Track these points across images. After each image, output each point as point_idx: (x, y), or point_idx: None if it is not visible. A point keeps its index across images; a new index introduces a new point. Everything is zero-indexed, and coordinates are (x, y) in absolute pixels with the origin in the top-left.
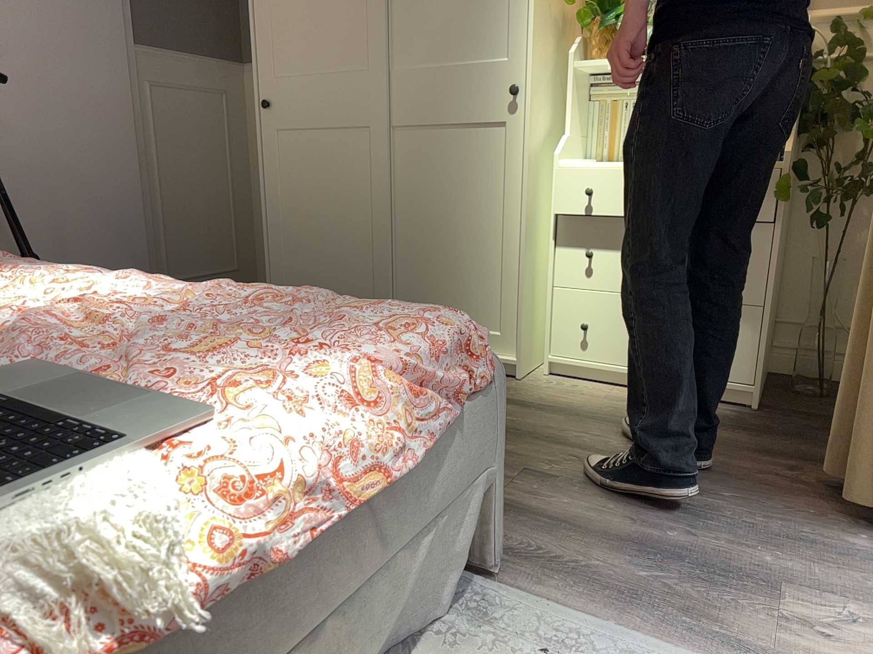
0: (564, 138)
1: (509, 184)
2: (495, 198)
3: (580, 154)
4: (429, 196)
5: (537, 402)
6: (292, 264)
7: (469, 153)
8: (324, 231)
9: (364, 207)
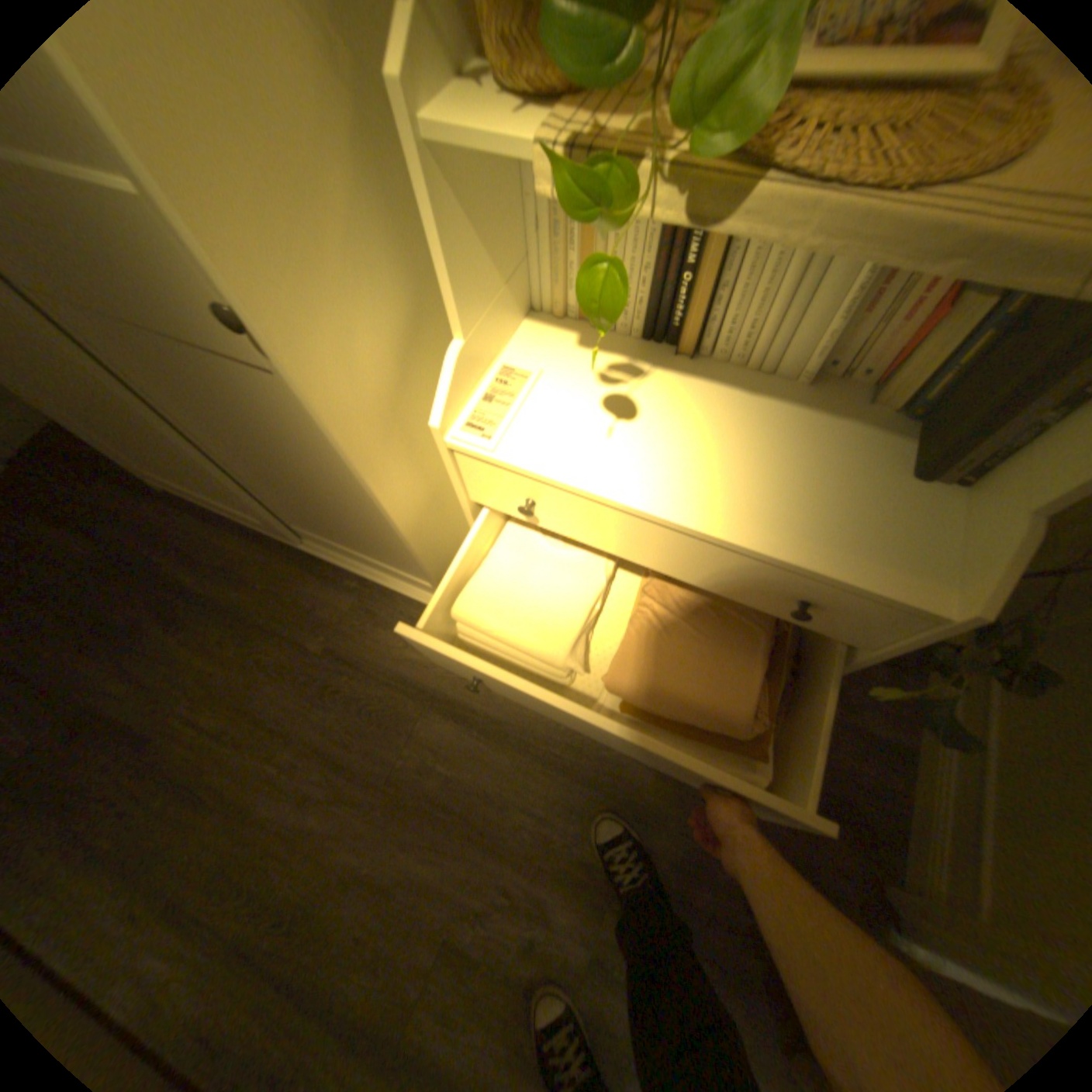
0: (451, 359)
1: (353, 472)
2: (341, 476)
3: (513, 315)
4: (222, 430)
5: (482, 703)
6: (102, 437)
7: (238, 395)
8: (98, 418)
9: (125, 414)
